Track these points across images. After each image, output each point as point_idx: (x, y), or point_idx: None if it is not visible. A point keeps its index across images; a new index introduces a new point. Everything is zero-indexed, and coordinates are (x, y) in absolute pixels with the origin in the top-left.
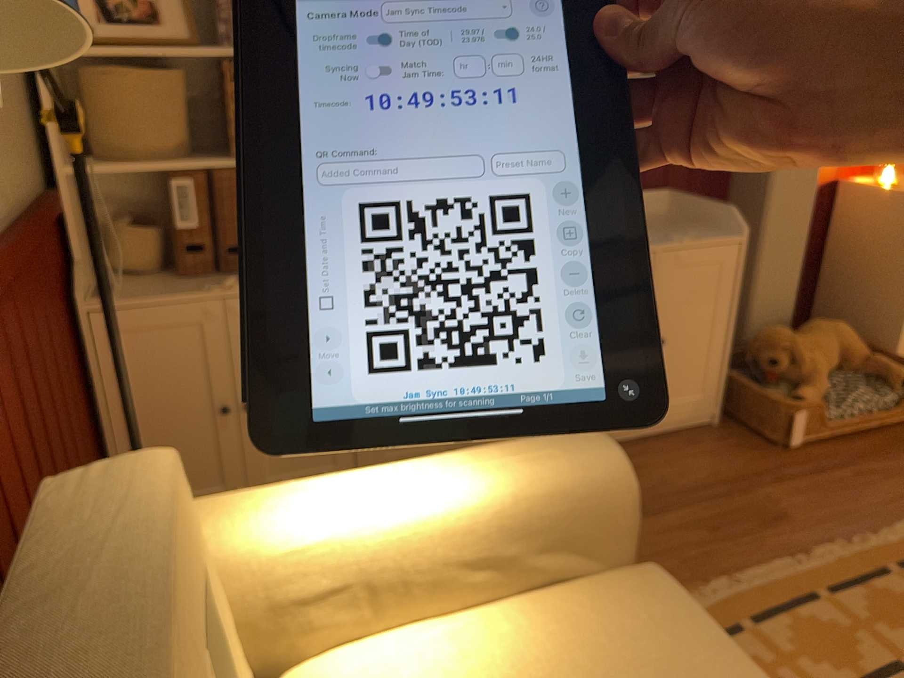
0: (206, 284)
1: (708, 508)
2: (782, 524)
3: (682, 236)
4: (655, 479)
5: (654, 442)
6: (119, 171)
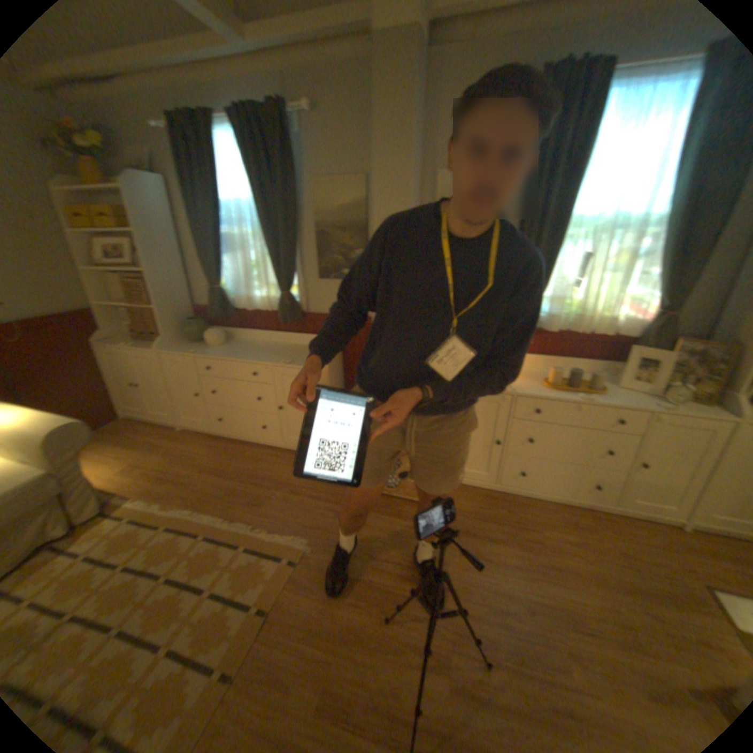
0: (127, 343)
1: (244, 488)
2: (251, 508)
3: (295, 361)
4: (254, 468)
5: (286, 454)
6: (101, 304)
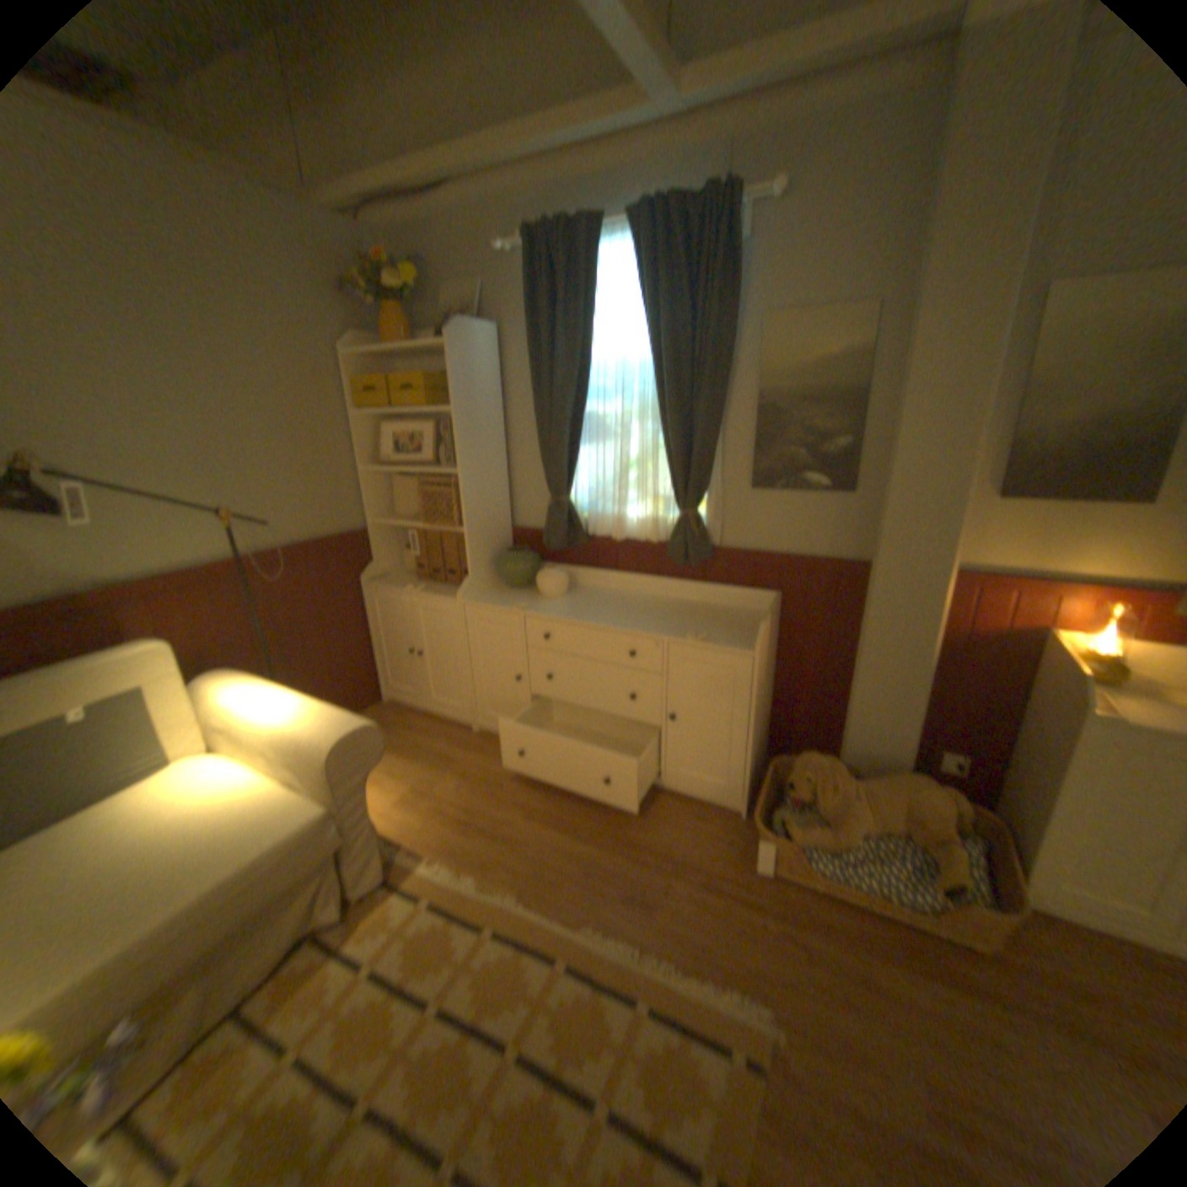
0: (415, 586)
1: (614, 864)
2: (638, 912)
3: (710, 636)
4: (622, 823)
5: (672, 801)
6: (387, 524)
